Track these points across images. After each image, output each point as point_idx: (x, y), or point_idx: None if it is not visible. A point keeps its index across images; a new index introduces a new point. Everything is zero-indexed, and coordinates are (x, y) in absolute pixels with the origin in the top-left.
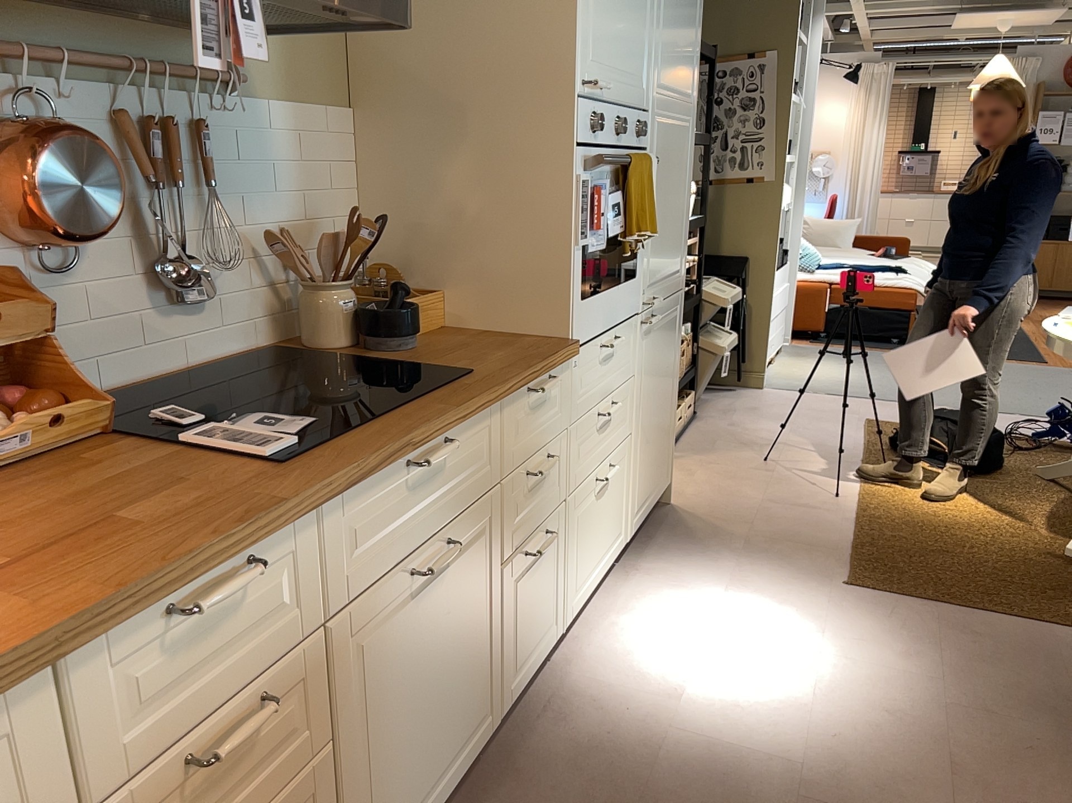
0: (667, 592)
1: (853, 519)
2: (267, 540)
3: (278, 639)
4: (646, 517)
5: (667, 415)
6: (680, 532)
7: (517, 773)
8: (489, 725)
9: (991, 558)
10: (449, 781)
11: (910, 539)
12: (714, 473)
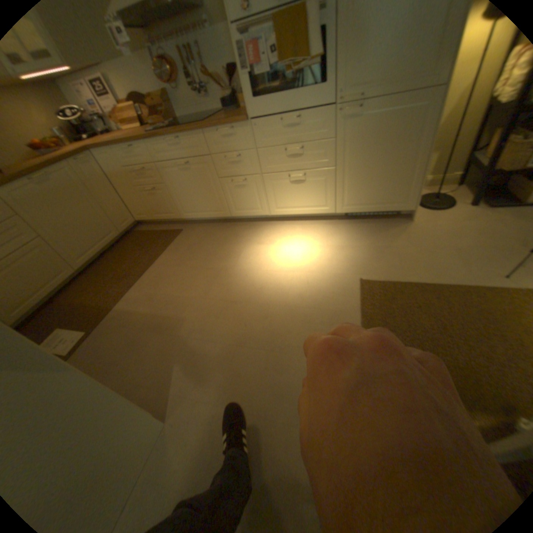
0: (322, 233)
1: (468, 285)
2: (132, 142)
3: (145, 160)
4: (364, 211)
5: (403, 169)
6: (380, 228)
7: (229, 228)
8: (226, 214)
9: (460, 358)
10: (209, 215)
11: (454, 311)
12: (482, 226)
